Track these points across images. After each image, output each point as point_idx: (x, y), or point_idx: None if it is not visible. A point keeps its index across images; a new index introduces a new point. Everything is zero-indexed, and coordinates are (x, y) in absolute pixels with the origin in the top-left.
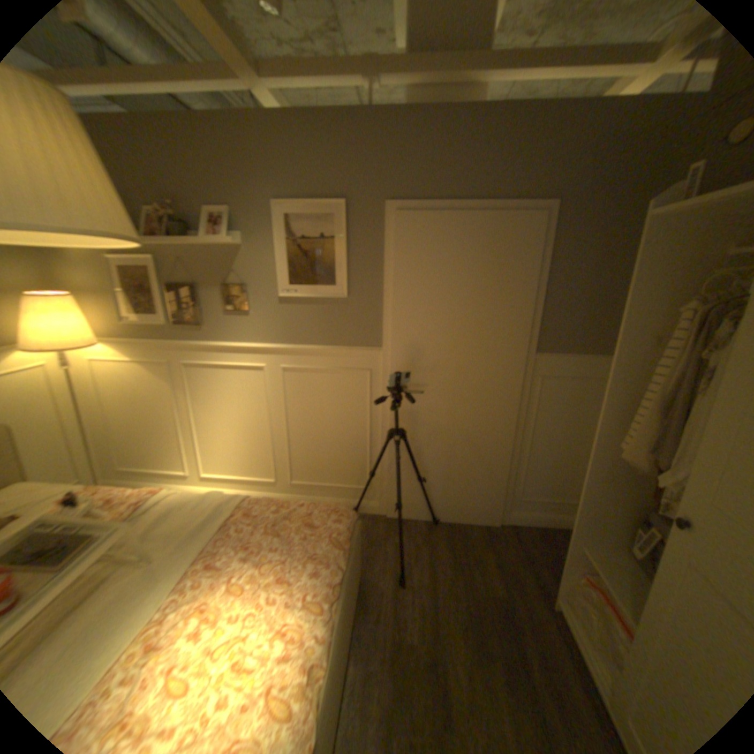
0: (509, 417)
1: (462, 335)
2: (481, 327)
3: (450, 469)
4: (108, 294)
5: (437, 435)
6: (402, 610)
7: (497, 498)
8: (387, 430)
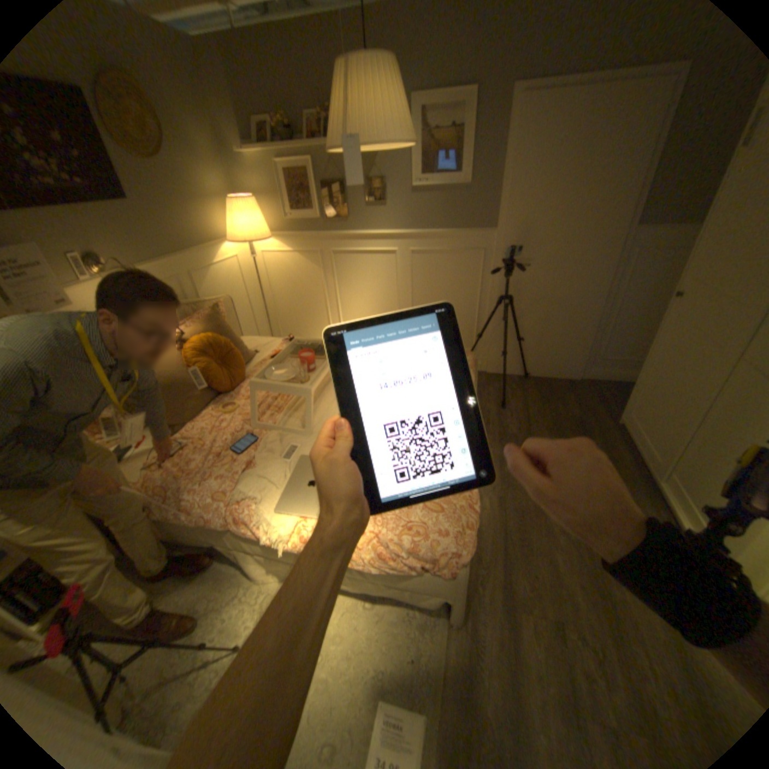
0: (603, 285)
1: (571, 212)
2: (589, 203)
3: (544, 332)
4: (276, 194)
5: (537, 303)
6: (505, 419)
7: (582, 356)
8: (494, 301)
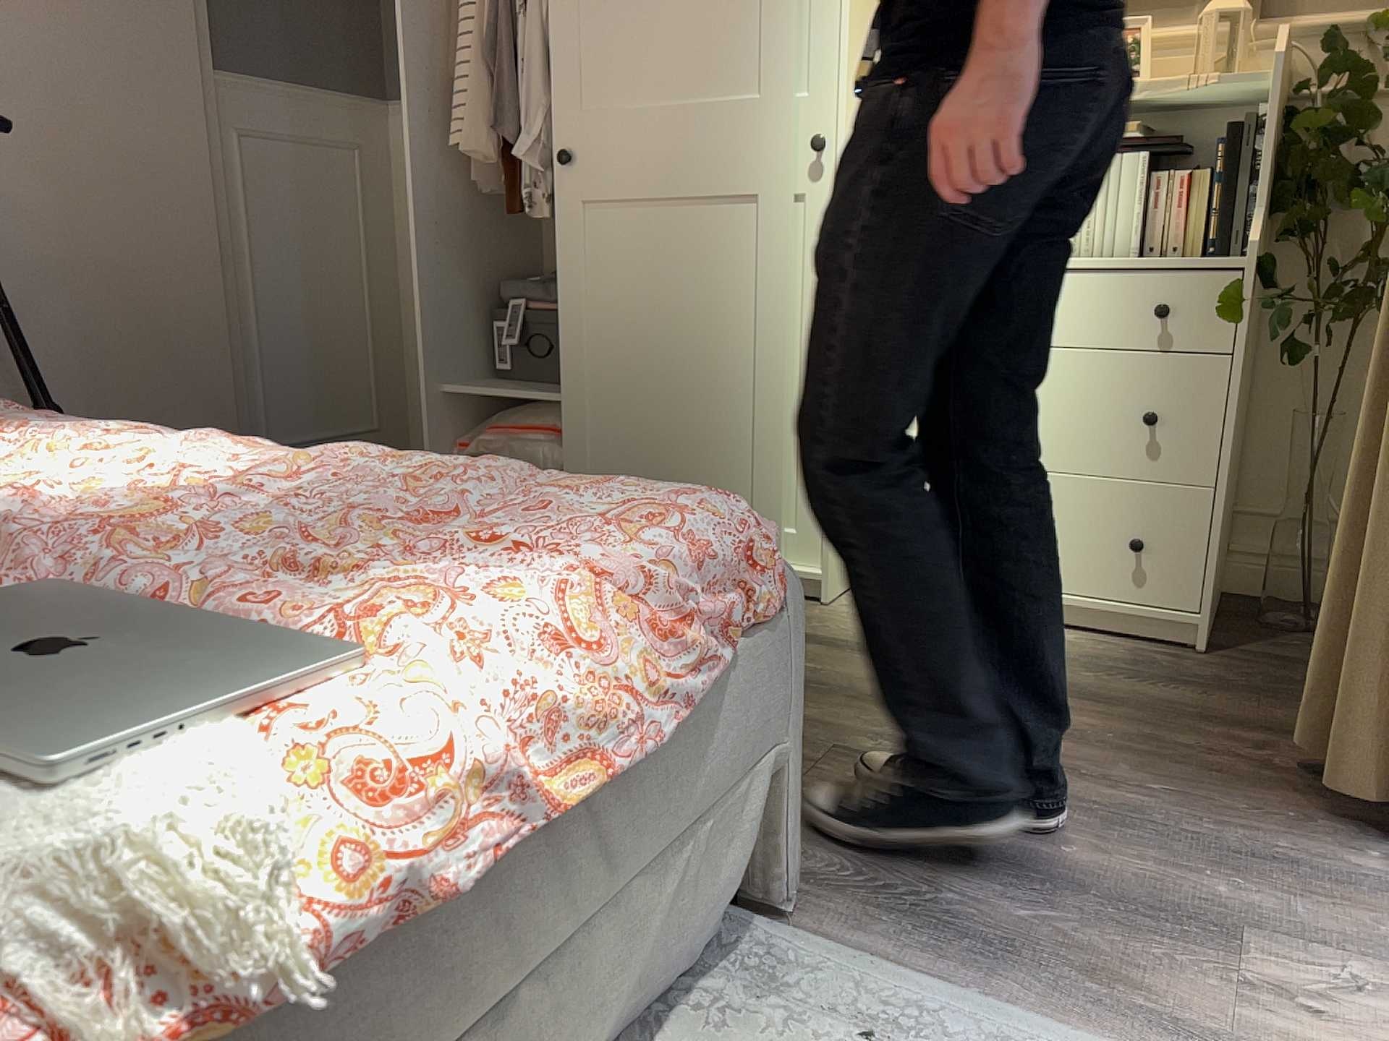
0: (204, 224)
1: None
2: None
3: (104, 386)
4: None
5: (46, 286)
6: None
7: None
8: None
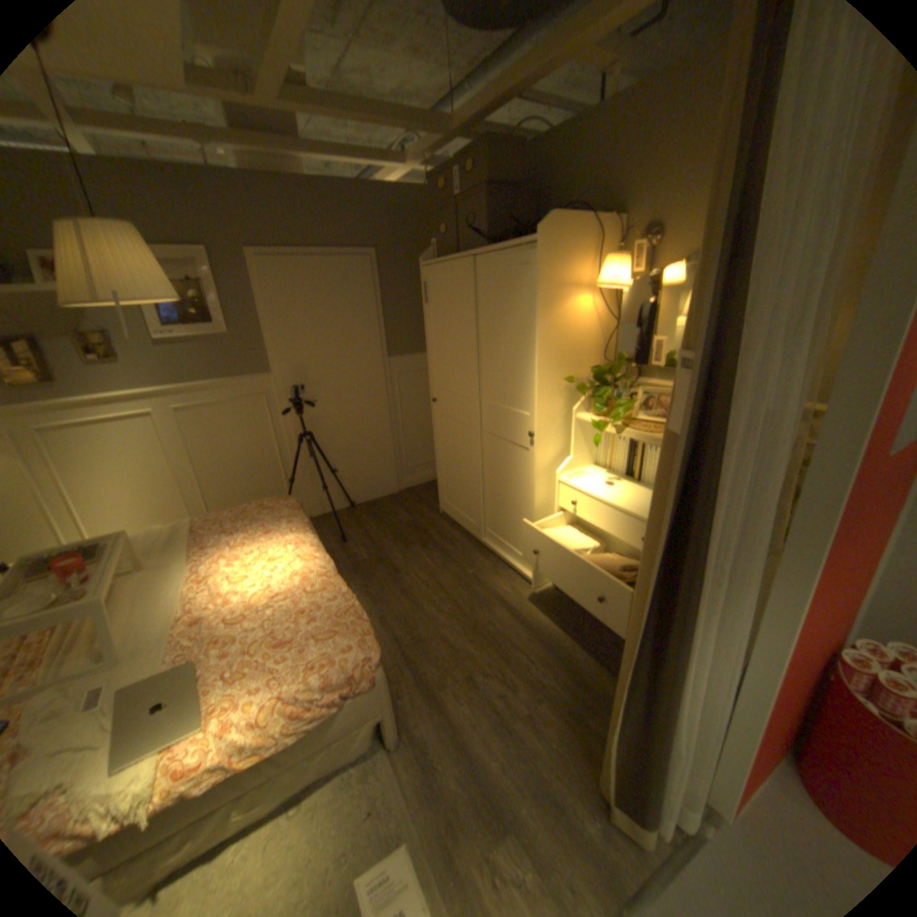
0: (382, 408)
1: (334, 353)
2: (346, 345)
3: (352, 460)
4: None
5: (335, 435)
6: (350, 551)
7: (391, 471)
8: (293, 442)
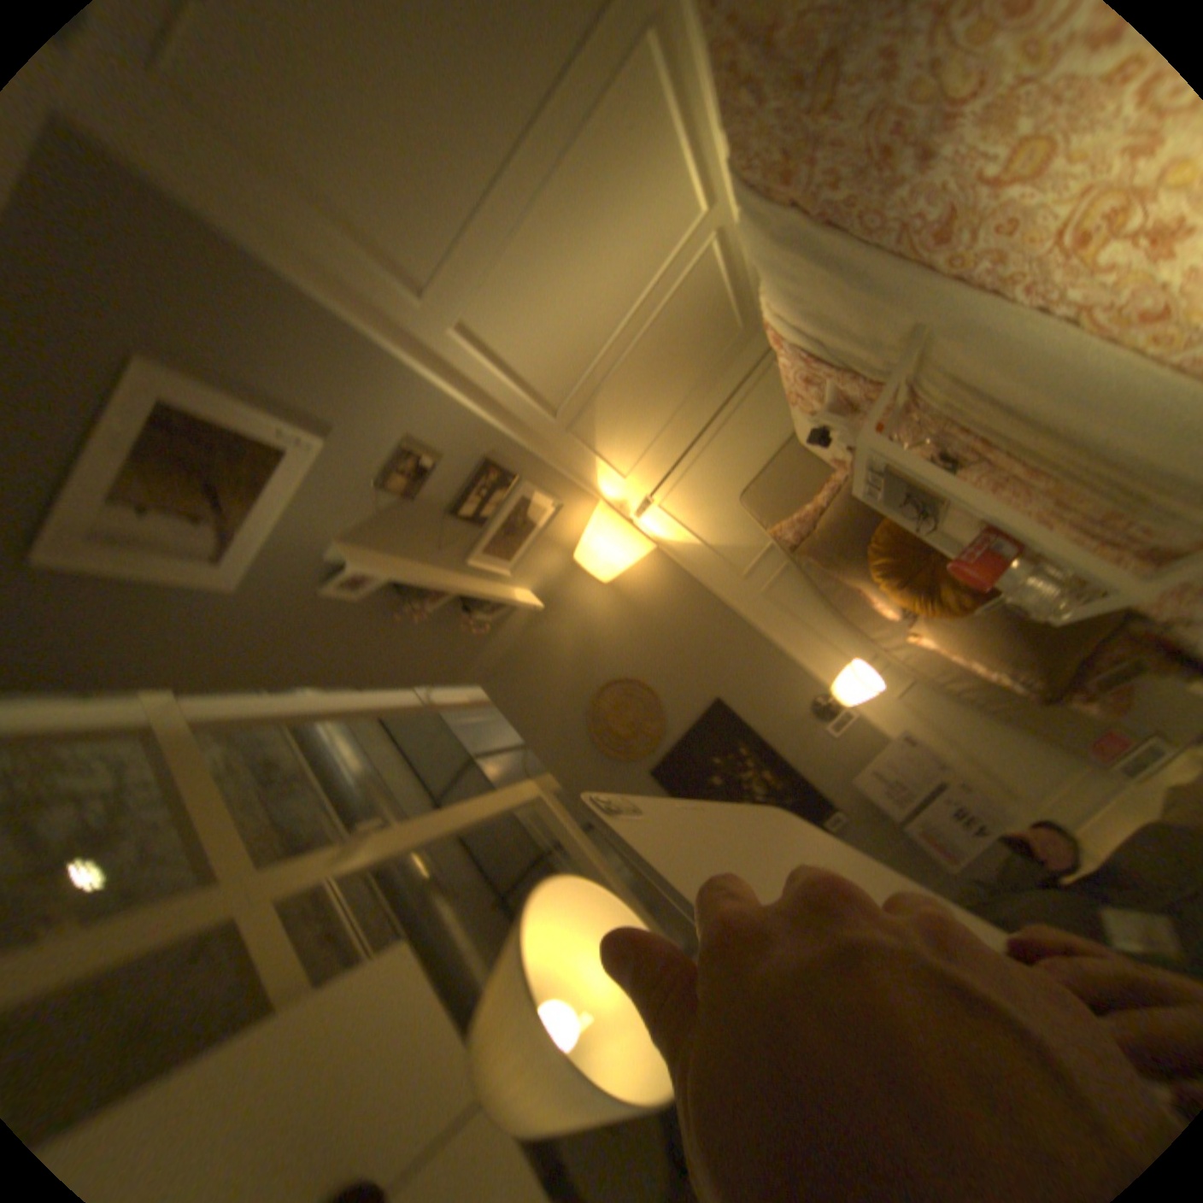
0: None
1: None
2: None
3: None
4: (543, 536)
5: None
6: None
7: None
8: None
